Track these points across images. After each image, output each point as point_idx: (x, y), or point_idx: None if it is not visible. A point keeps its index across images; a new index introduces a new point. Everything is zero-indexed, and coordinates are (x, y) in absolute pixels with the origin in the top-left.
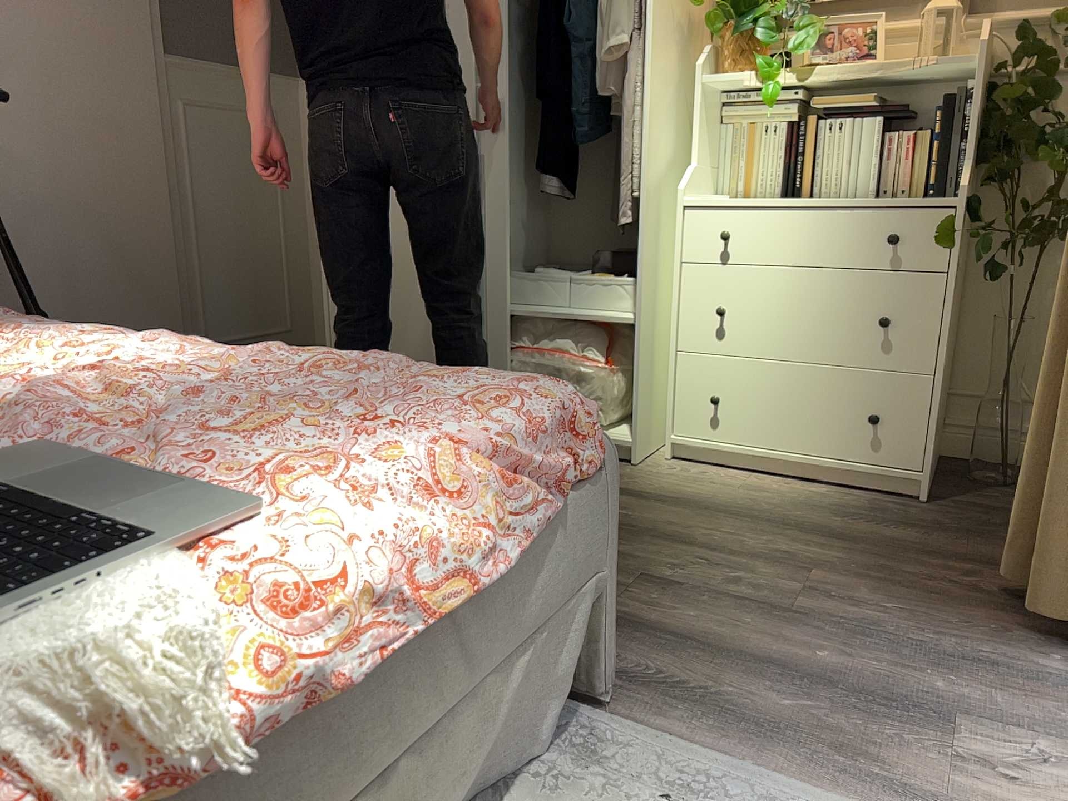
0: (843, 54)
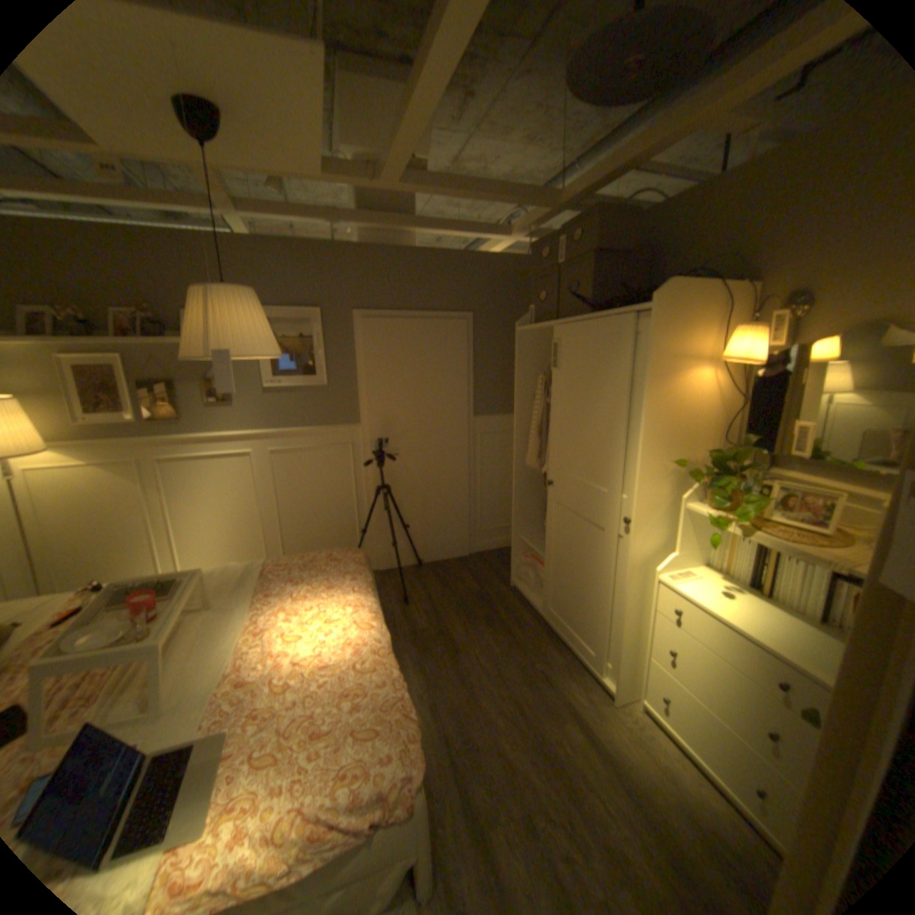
0: (801, 516)
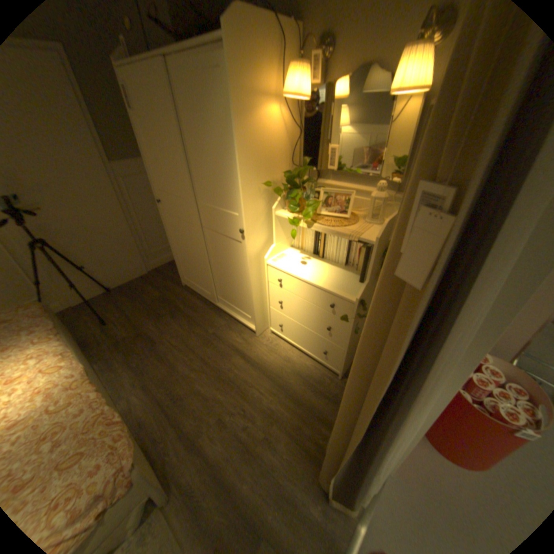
0: (334, 208)
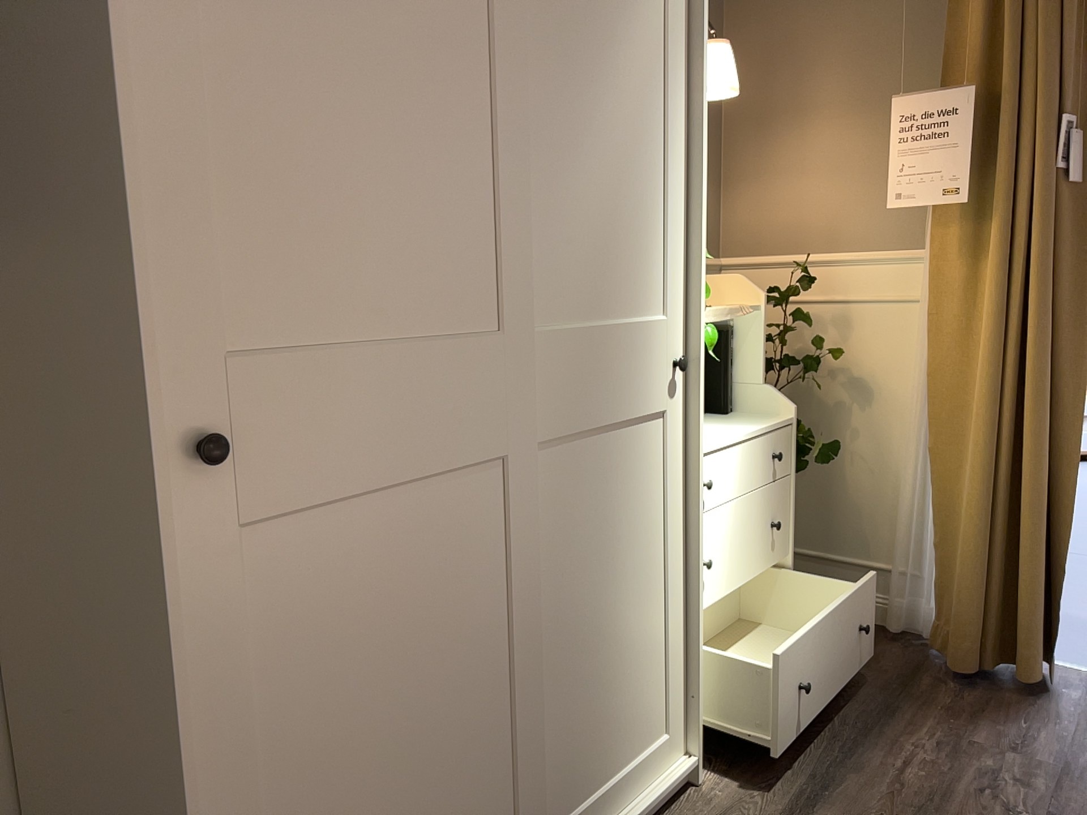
0: None
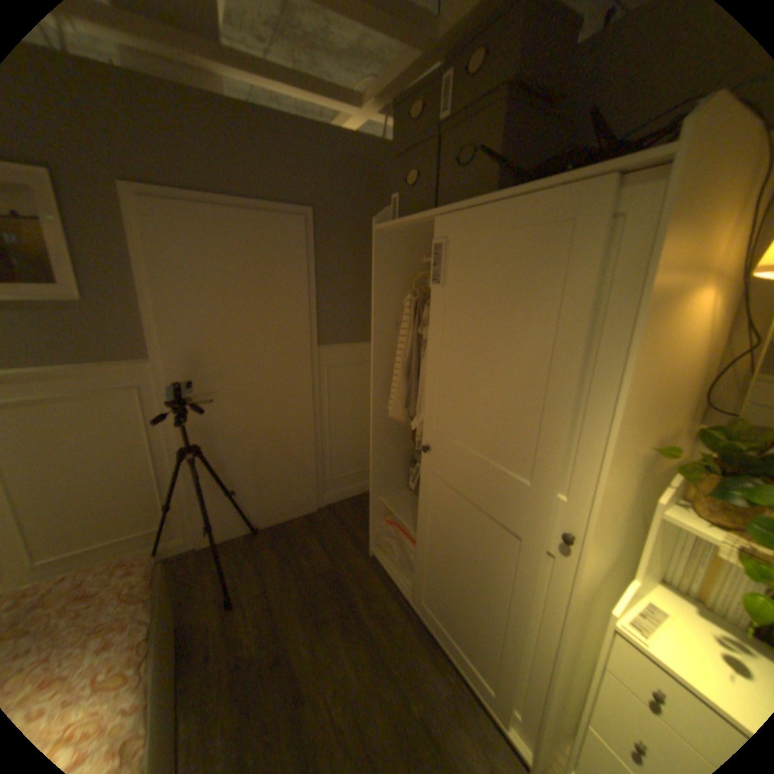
0: None
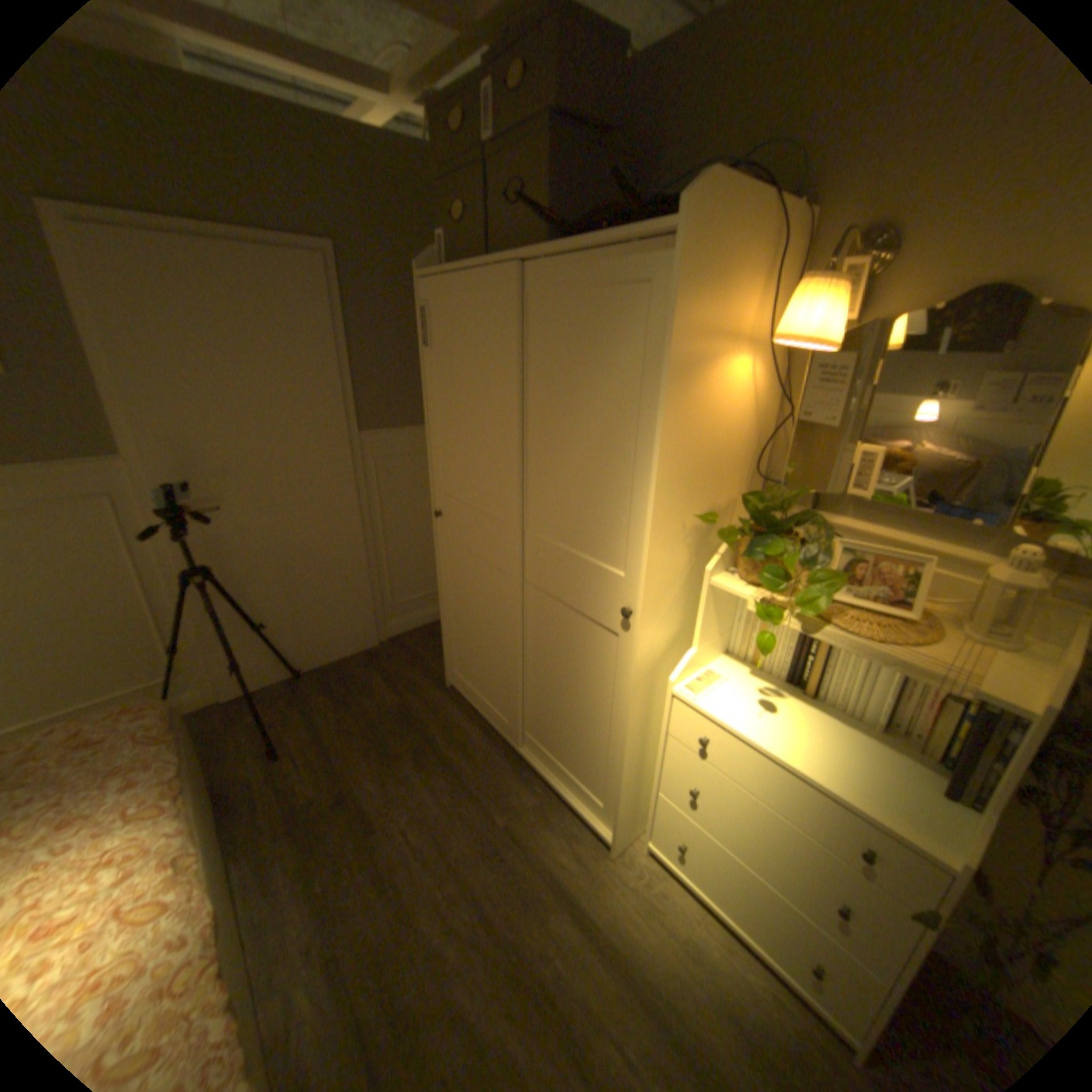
0: (873, 591)
